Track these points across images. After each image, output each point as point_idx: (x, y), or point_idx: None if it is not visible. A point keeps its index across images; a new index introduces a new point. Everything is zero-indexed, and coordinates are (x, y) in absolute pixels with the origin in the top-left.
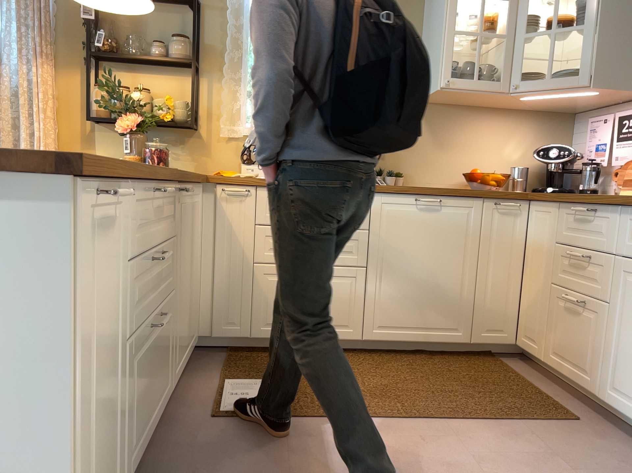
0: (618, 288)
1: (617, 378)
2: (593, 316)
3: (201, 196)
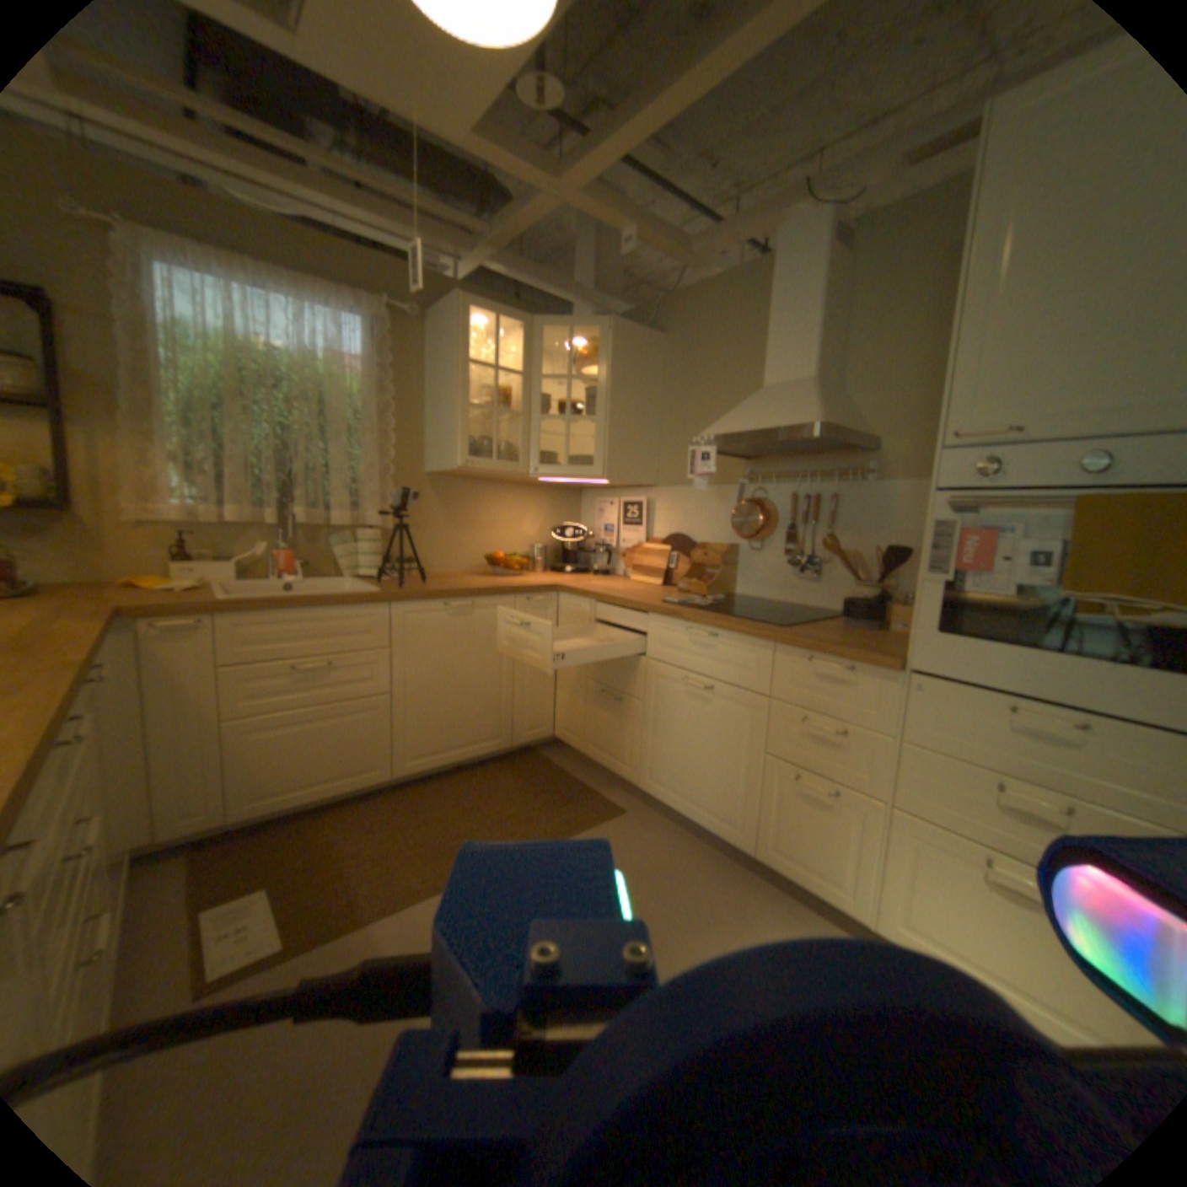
0: (648, 686)
1: (652, 768)
2: (627, 711)
3: (103, 643)
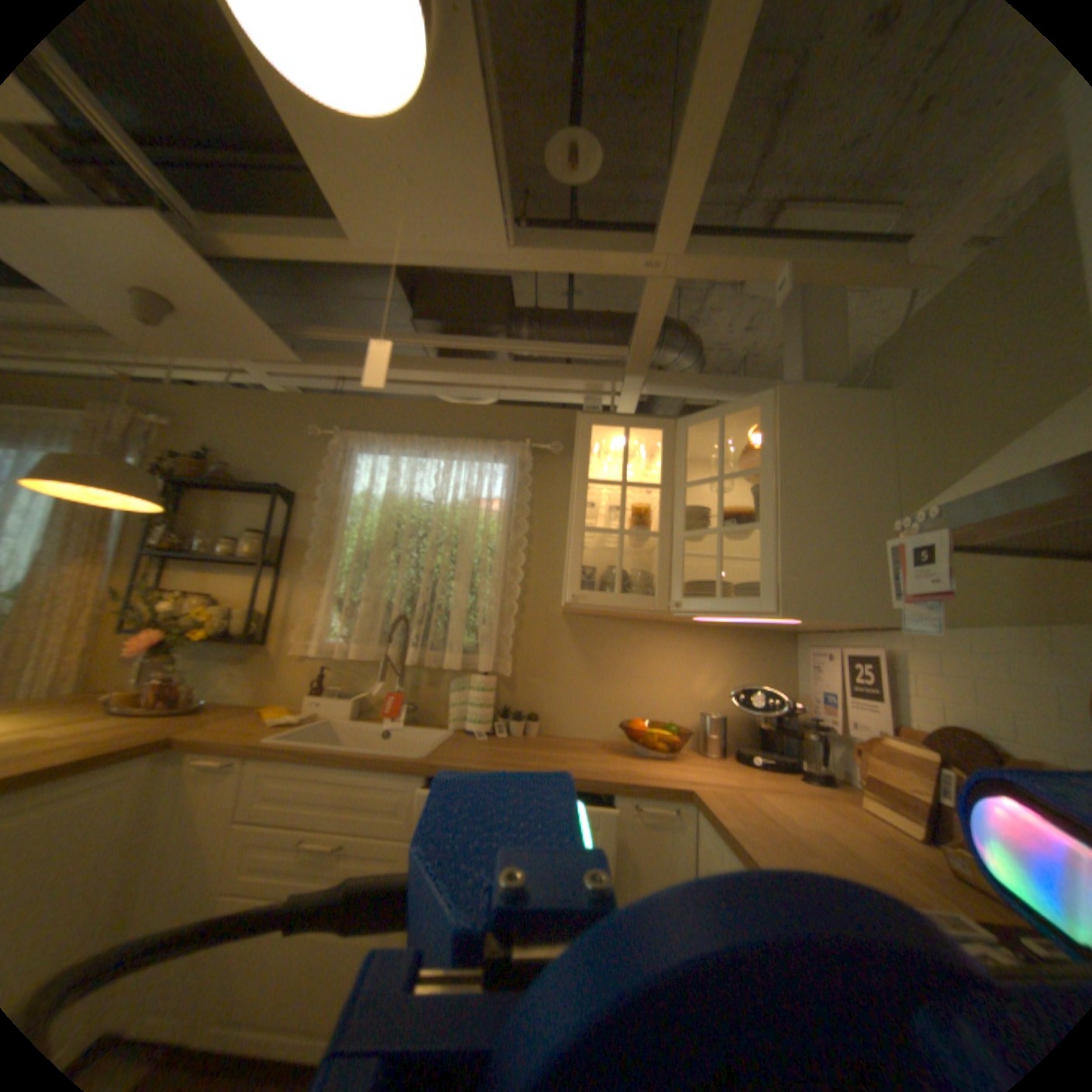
0: None
1: None
2: None
3: (161, 773)
